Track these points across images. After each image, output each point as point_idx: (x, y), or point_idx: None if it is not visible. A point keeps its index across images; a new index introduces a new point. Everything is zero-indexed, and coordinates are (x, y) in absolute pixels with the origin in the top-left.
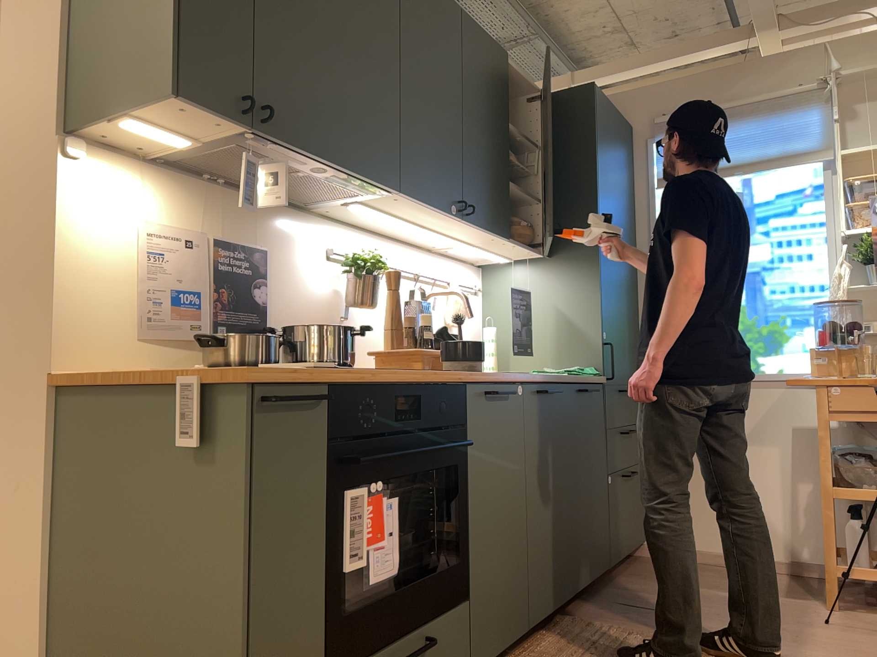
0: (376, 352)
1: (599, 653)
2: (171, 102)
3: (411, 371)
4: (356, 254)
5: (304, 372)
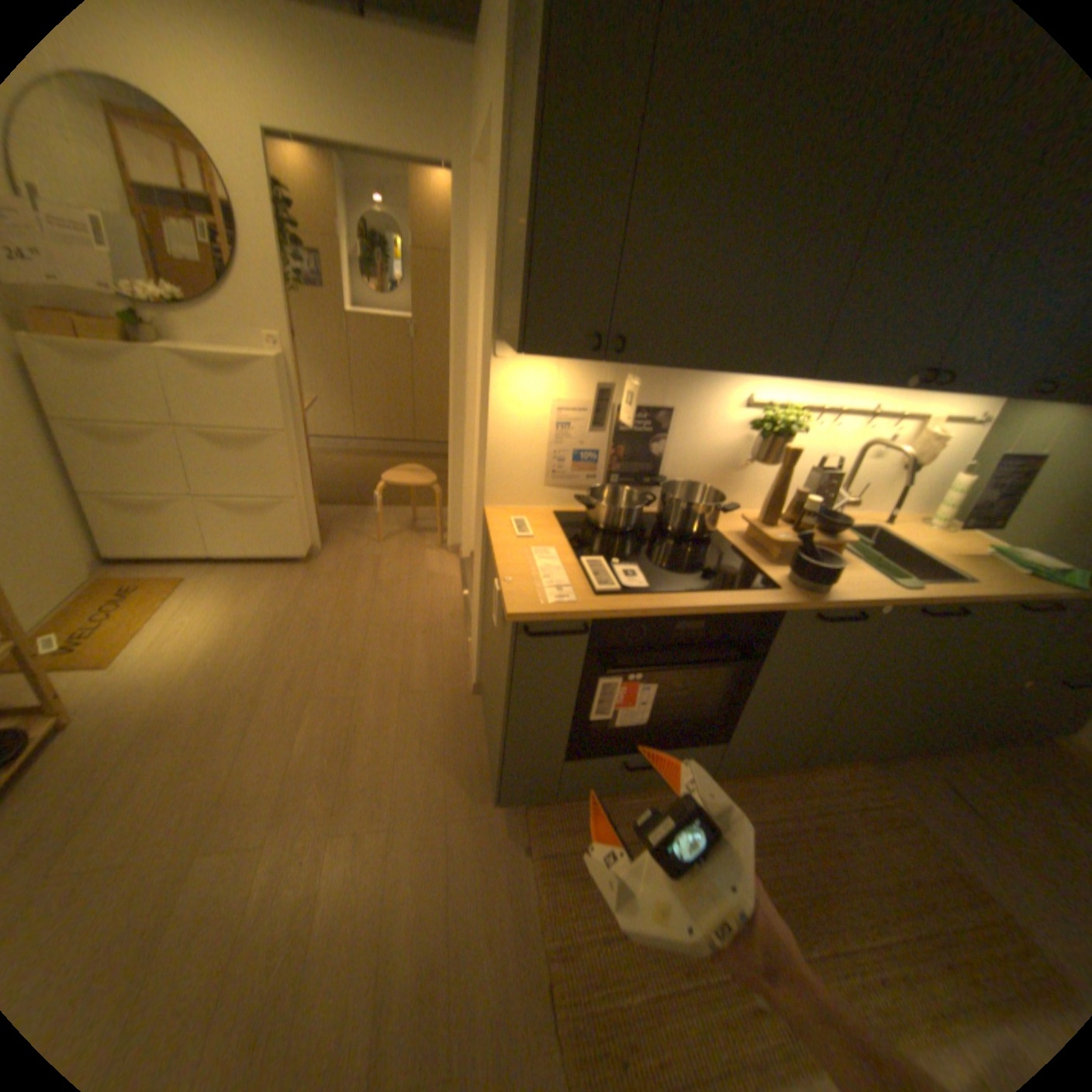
0: (746, 519)
1: (858, 822)
2: (523, 353)
3: (713, 594)
4: (774, 410)
5: (576, 605)
